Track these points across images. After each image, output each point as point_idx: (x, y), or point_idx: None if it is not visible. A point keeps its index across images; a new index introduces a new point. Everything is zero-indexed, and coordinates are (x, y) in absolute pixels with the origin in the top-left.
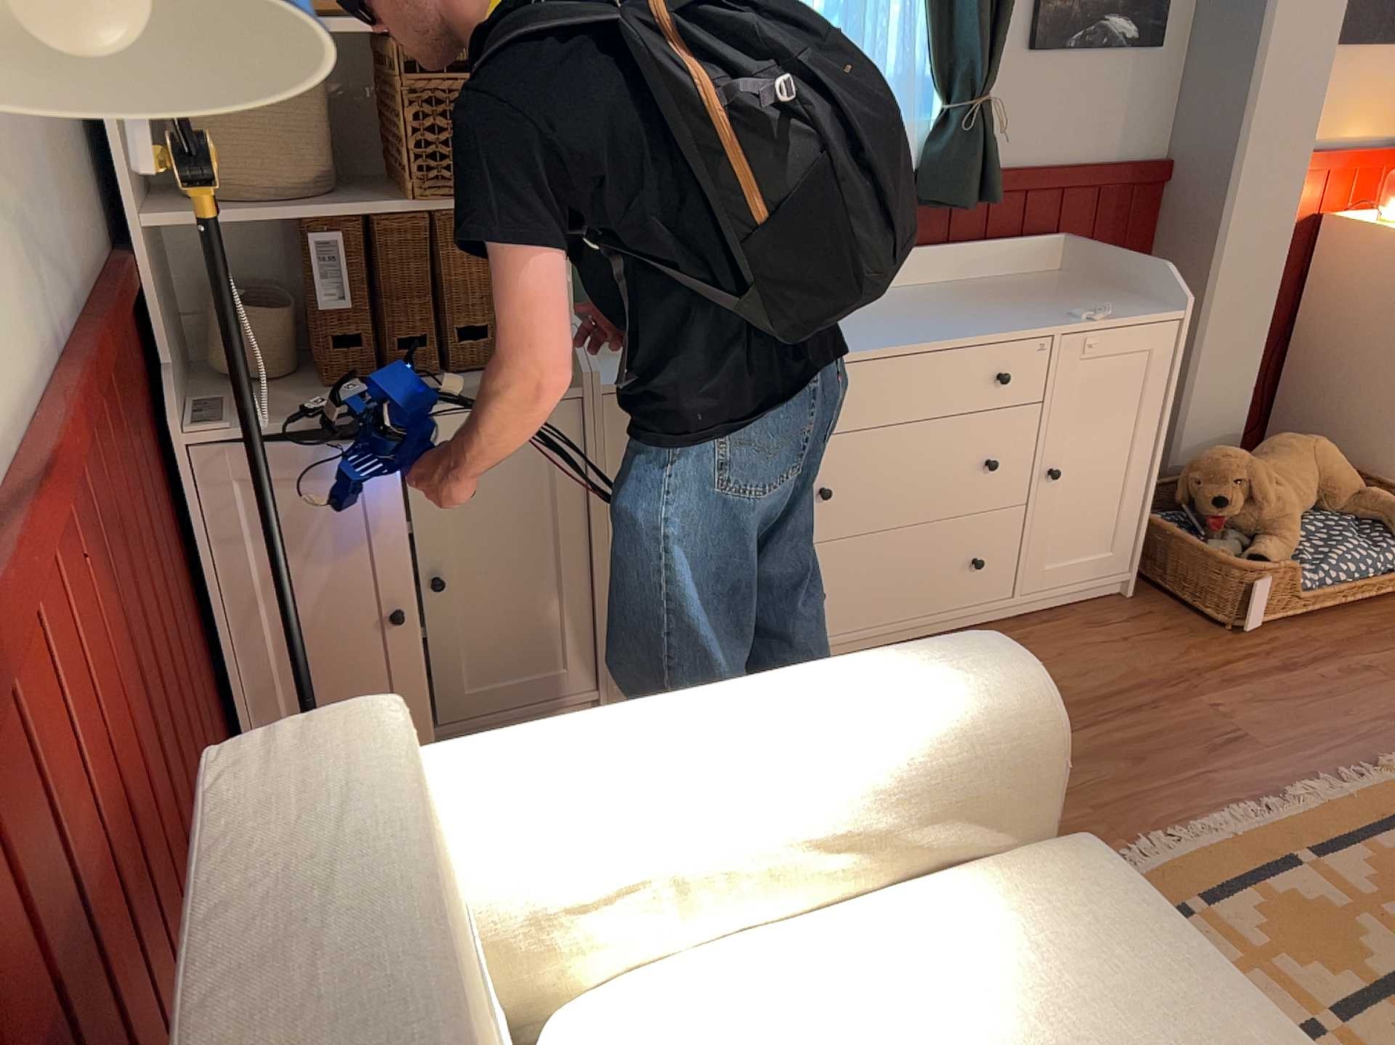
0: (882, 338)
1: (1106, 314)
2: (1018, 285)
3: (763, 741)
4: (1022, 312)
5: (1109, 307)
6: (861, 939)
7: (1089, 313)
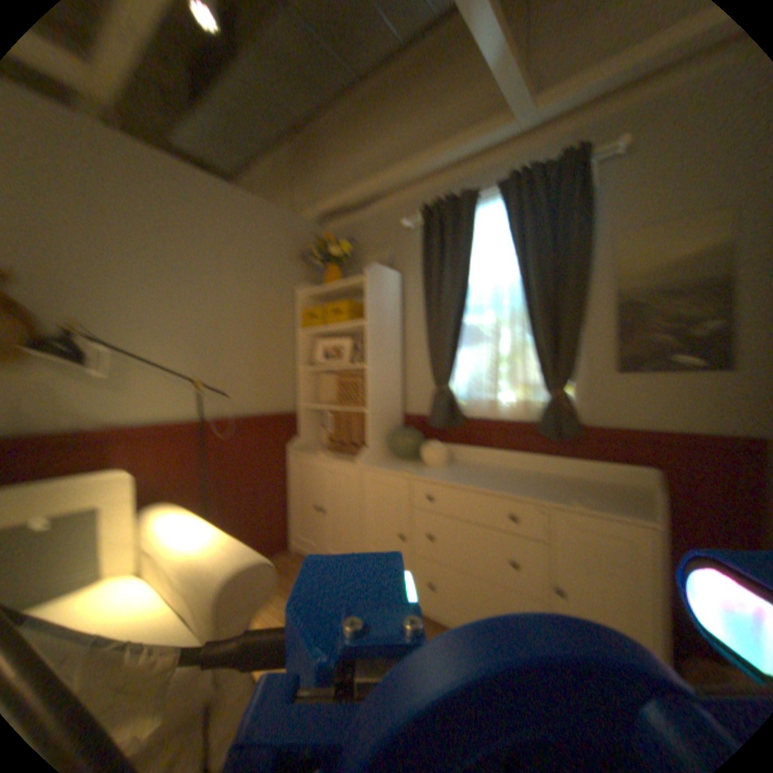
0: (467, 482)
1: (599, 508)
2: (604, 487)
3: (191, 542)
4: (559, 494)
5: (595, 503)
6: (152, 613)
7: (581, 503)
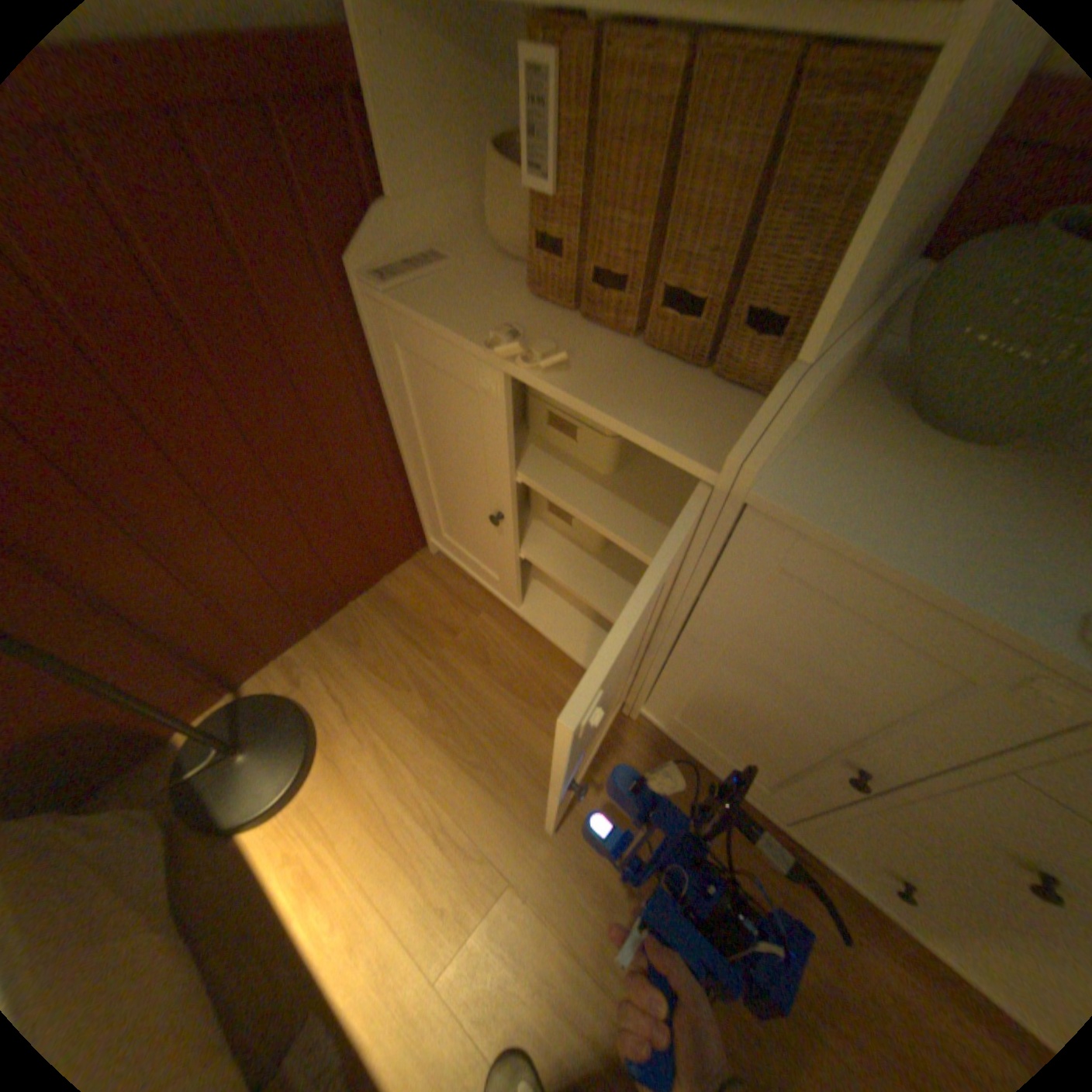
0: None
1: None
2: None
3: None
4: None
5: None
6: None
7: None
